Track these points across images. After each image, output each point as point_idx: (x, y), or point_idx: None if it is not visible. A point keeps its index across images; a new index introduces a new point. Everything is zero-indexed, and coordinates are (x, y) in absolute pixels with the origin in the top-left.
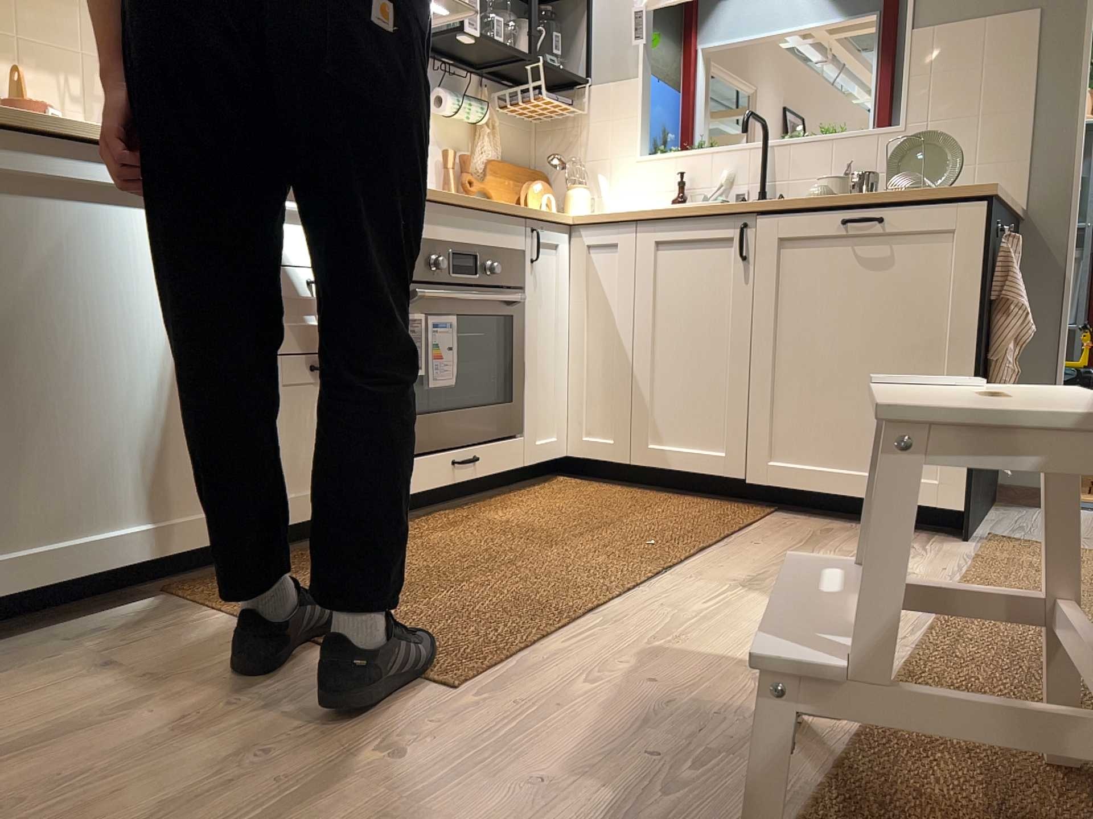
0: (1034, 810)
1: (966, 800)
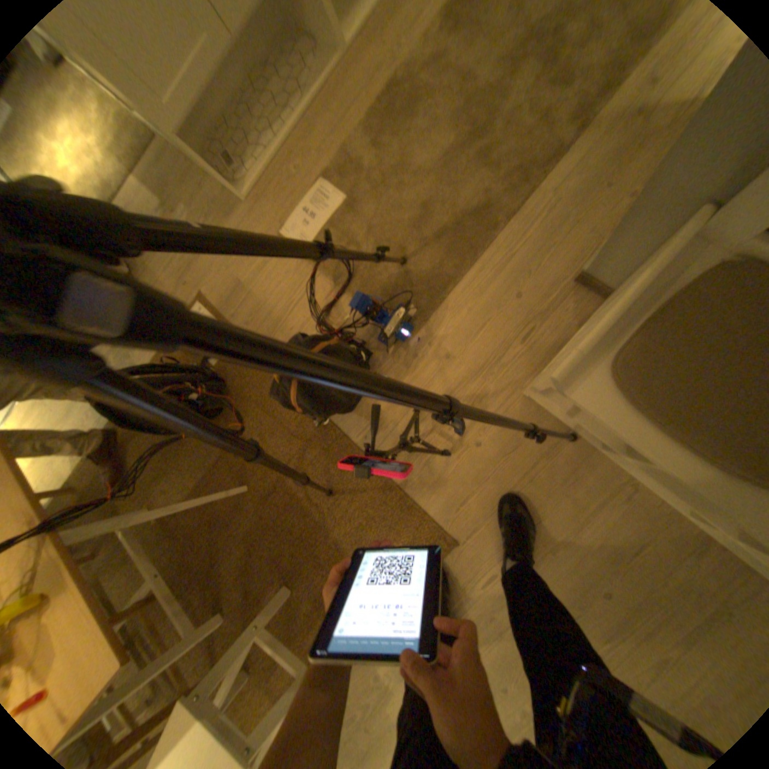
0: (266, 663)
1: (280, 674)
